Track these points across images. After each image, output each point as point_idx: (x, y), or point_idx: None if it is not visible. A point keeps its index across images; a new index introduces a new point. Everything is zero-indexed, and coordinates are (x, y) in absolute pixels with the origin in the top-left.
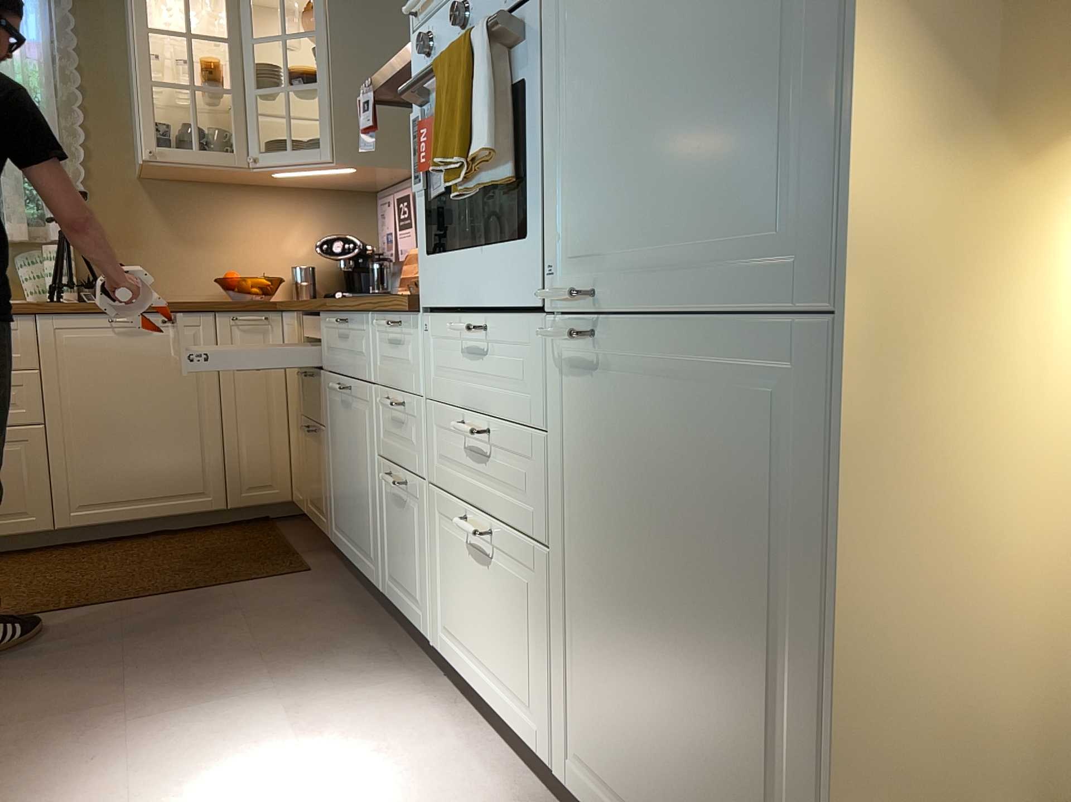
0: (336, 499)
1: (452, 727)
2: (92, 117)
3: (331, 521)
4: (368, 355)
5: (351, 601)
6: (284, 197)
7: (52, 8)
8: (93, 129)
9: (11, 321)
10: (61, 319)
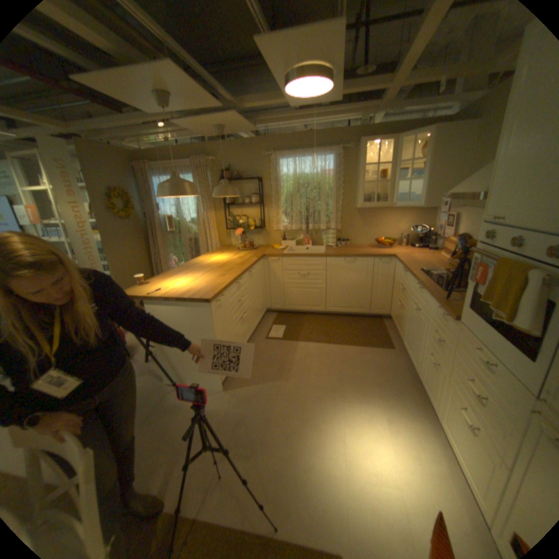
0: (407, 334)
1: (442, 456)
2: (344, 190)
3: (404, 338)
4: (430, 309)
5: (407, 370)
6: (401, 209)
7: (337, 158)
8: (344, 193)
9: (320, 258)
10: (332, 258)
